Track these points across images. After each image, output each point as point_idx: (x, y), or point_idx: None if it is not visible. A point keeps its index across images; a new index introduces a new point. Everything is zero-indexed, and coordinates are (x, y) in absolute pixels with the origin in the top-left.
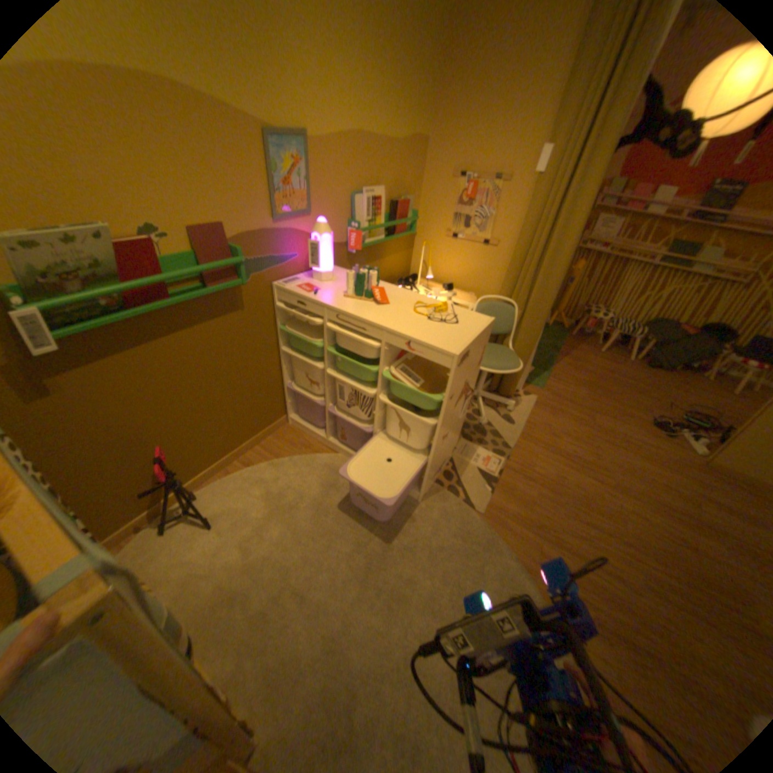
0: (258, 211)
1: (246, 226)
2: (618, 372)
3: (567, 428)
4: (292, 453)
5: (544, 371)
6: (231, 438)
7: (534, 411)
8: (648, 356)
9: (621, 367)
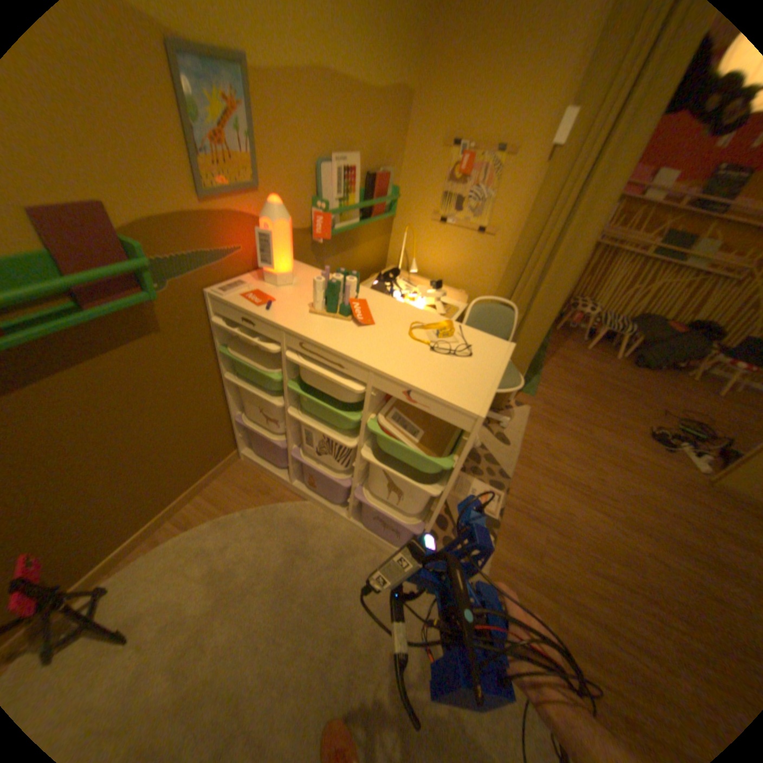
0: (172, 183)
1: (151, 206)
2: (607, 374)
3: (566, 447)
4: (245, 503)
5: (534, 375)
6: (159, 497)
7: (529, 426)
8: (633, 354)
9: (610, 367)
